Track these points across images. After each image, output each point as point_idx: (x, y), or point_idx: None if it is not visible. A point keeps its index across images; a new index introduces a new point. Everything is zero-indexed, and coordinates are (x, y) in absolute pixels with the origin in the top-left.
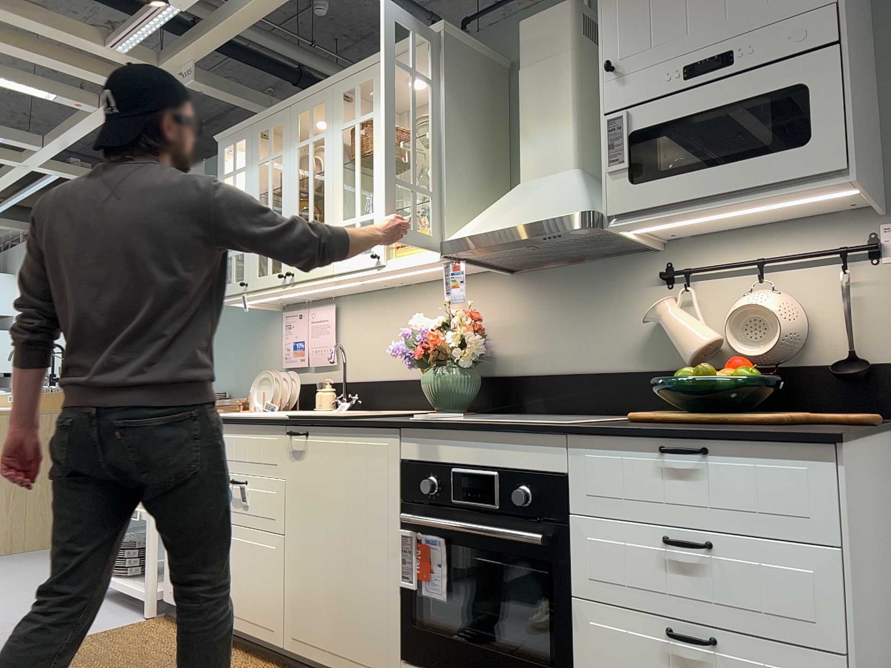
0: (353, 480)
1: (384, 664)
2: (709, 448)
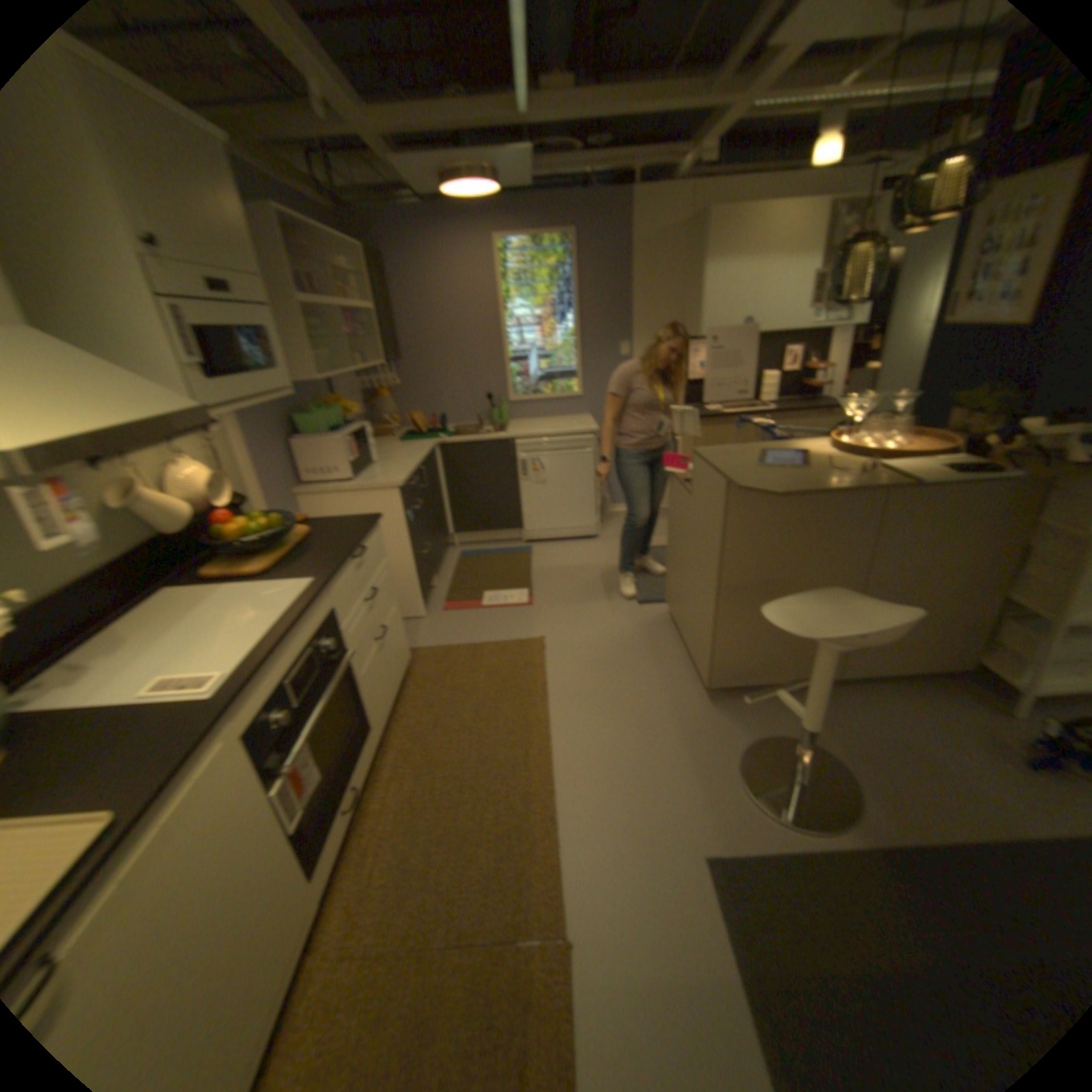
0: (201, 841)
1: (304, 915)
2: (365, 545)
